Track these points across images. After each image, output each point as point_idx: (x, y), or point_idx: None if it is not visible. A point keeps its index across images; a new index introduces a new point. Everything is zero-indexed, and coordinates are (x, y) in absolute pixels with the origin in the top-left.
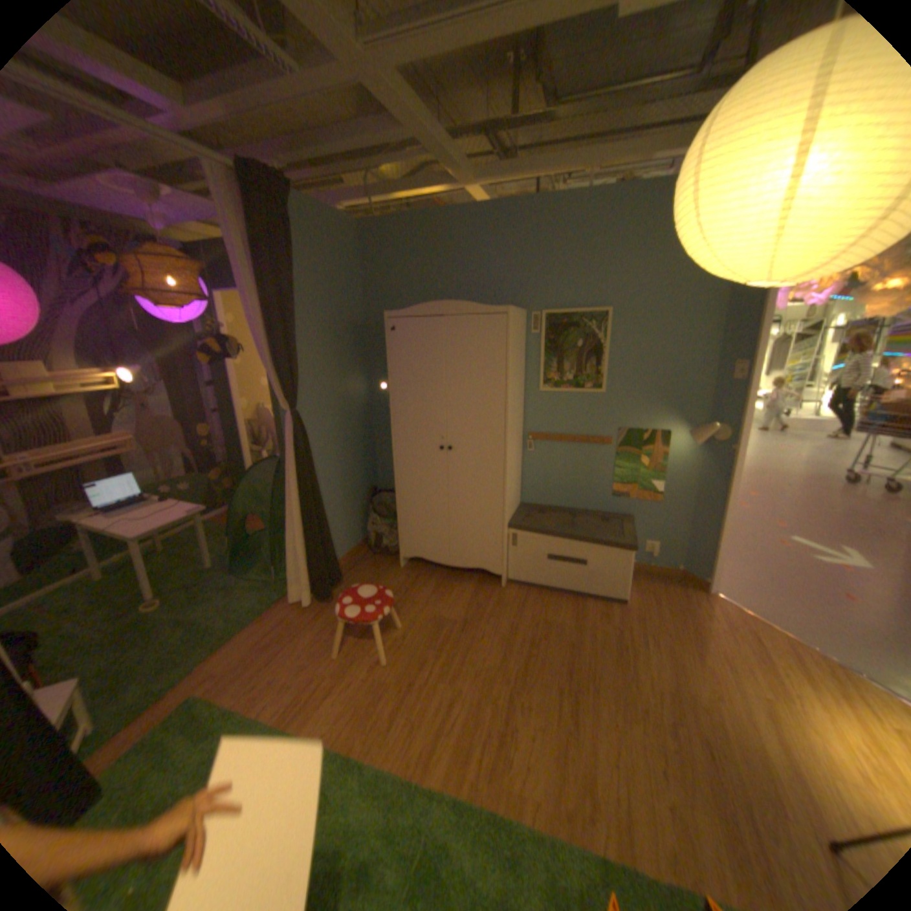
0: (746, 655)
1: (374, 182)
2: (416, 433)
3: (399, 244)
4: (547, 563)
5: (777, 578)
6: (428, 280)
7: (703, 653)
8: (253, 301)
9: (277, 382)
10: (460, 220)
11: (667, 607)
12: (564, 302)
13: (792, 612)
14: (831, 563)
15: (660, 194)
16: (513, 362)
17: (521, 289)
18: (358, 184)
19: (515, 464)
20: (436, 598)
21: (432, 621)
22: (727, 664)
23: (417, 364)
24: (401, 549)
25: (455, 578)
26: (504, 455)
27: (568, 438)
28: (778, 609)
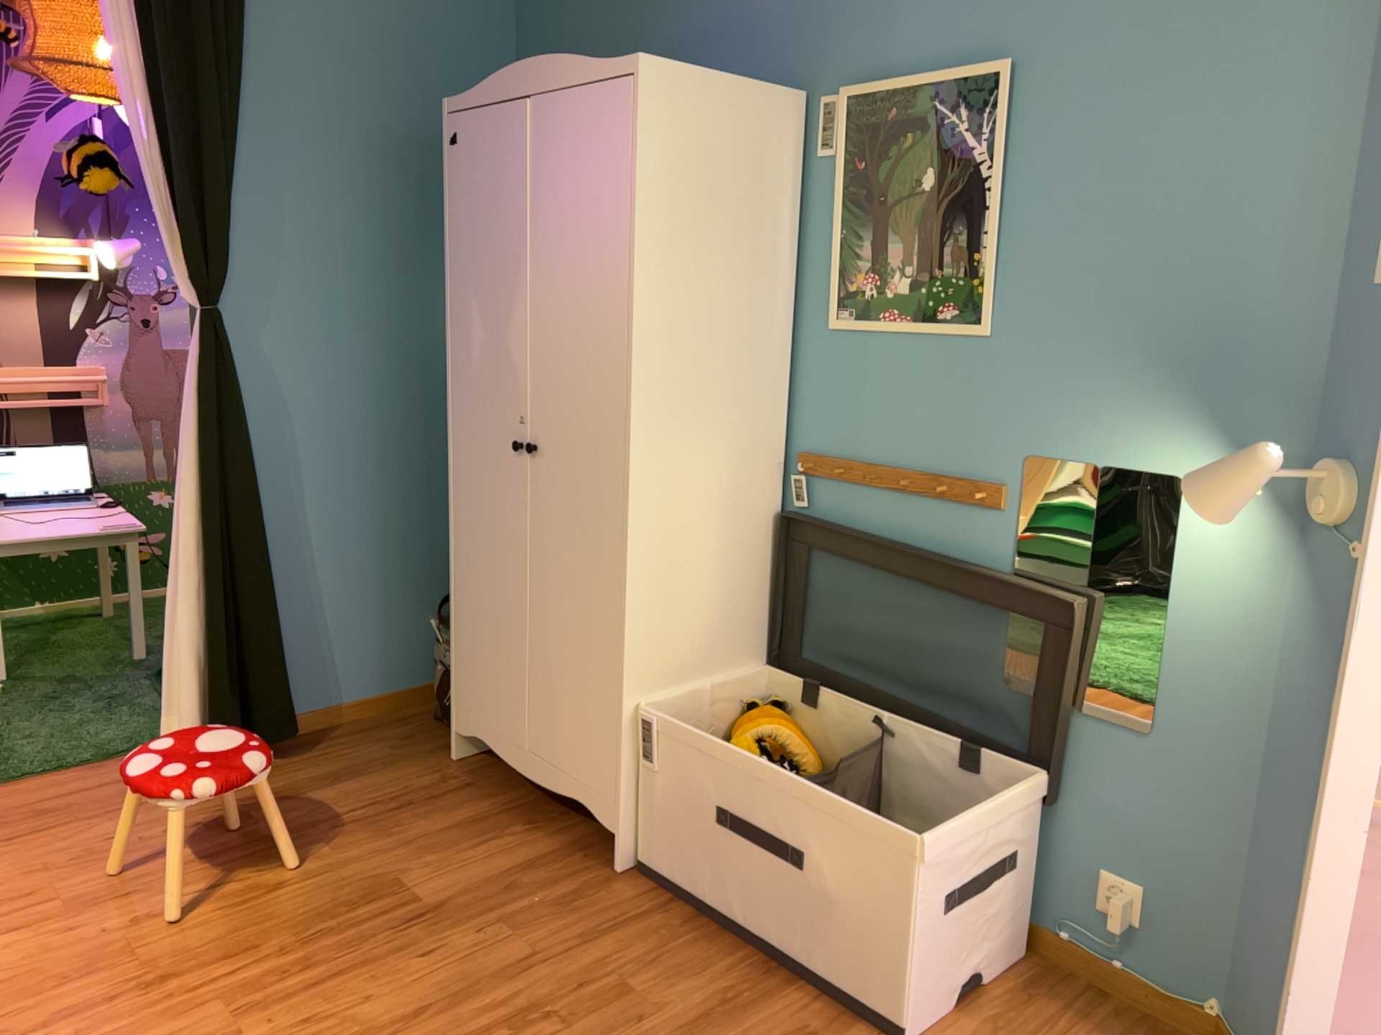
0: None
1: None
2: (480, 403)
3: None
4: (719, 830)
5: None
6: (624, 35)
7: None
8: (146, 63)
9: (180, 241)
10: None
11: None
12: (898, 62)
13: None
14: None
15: None
16: (682, 219)
17: (803, 34)
18: None
19: (716, 527)
20: (440, 840)
21: (370, 880)
22: None
23: (487, 223)
24: (452, 709)
25: (533, 816)
26: (622, 474)
27: (890, 475)
28: None
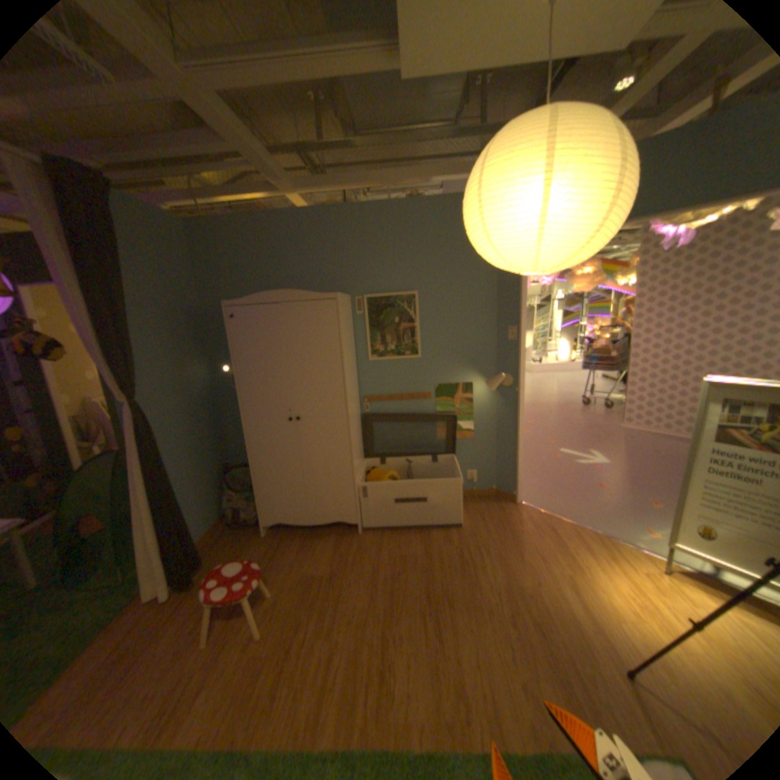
0: (549, 545)
1: (197, 185)
2: (264, 408)
3: (230, 240)
4: (394, 505)
5: (557, 482)
6: (261, 271)
7: (521, 552)
8: (75, 295)
9: (110, 375)
10: (285, 222)
11: (489, 520)
12: (381, 288)
13: (570, 505)
14: (586, 464)
15: (440, 208)
16: (346, 338)
17: (344, 278)
18: (181, 187)
19: (357, 424)
20: (300, 558)
21: (300, 581)
22: (538, 555)
23: (259, 346)
24: (260, 519)
25: (315, 536)
26: (348, 418)
27: (397, 397)
28: (562, 505)
